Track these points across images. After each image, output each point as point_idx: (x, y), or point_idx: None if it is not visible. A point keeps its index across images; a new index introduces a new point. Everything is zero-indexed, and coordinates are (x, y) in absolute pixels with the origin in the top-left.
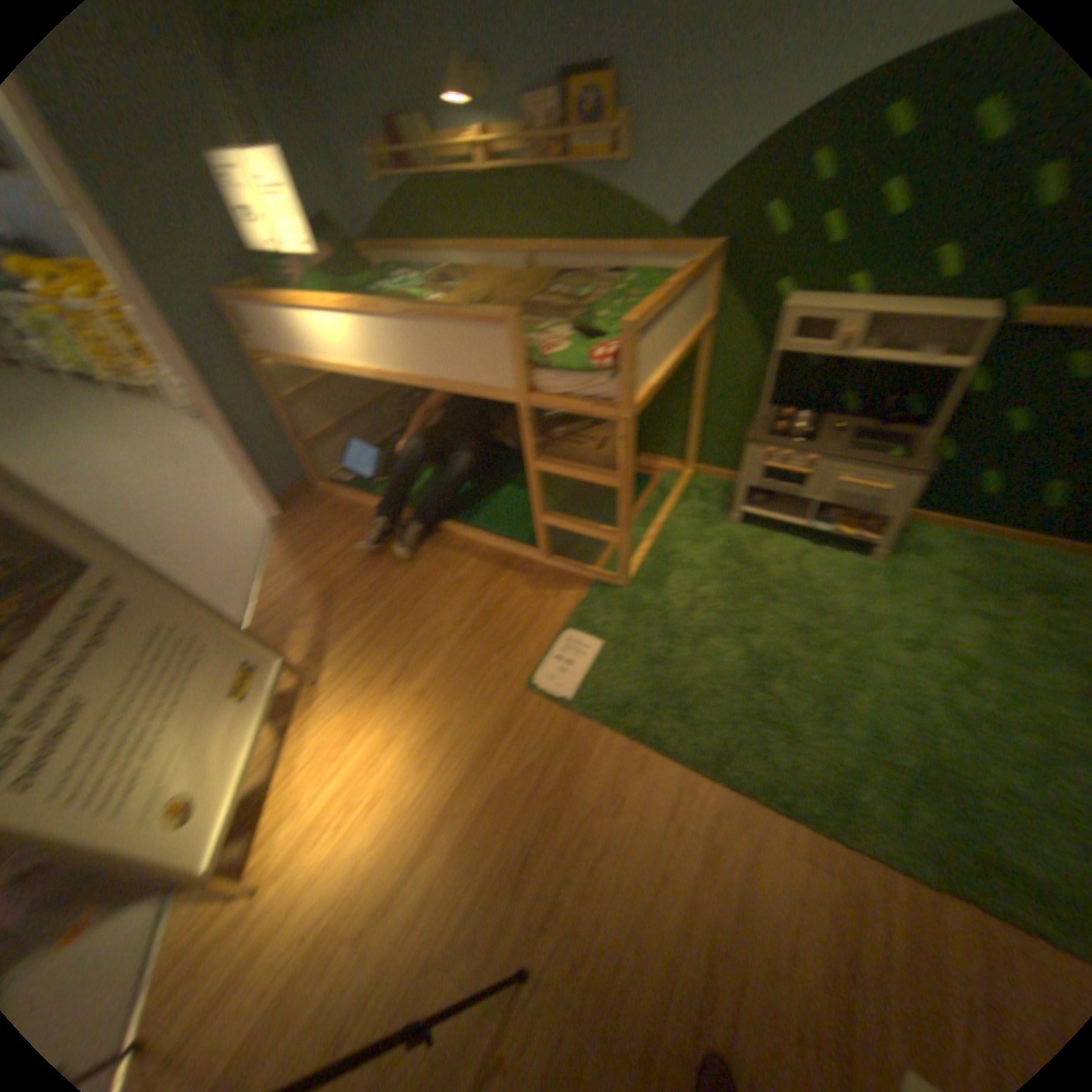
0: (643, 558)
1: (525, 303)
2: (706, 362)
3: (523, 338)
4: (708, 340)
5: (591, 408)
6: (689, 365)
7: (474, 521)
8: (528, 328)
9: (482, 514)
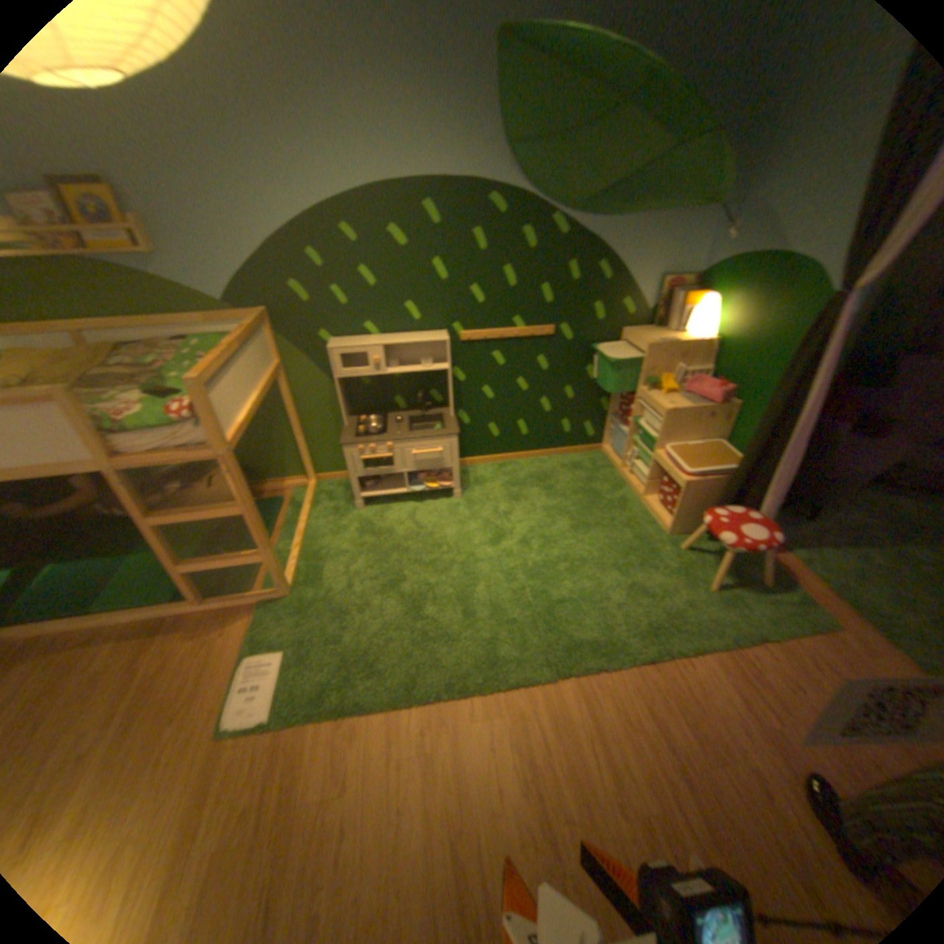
0: (295, 565)
1: (81, 378)
2: (289, 396)
3: (85, 410)
4: (284, 380)
5: (185, 455)
6: (277, 401)
7: (94, 607)
8: (90, 400)
9: (104, 595)
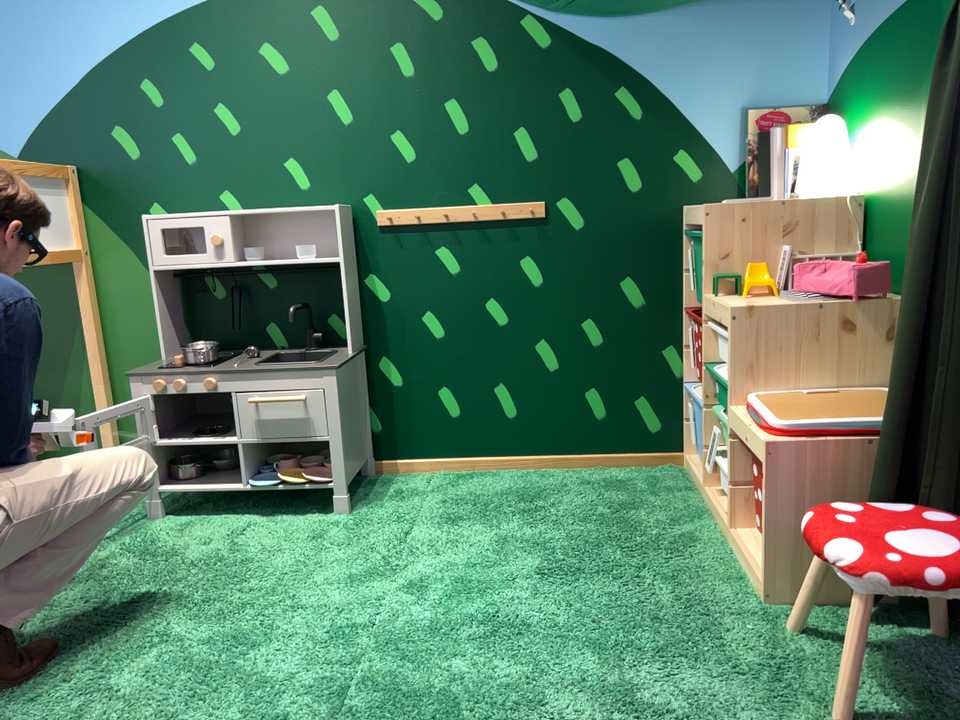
0: None
1: None
2: (89, 308)
3: None
4: (84, 280)
5: None
6: (76, 321)
7: None
8: None
9: None
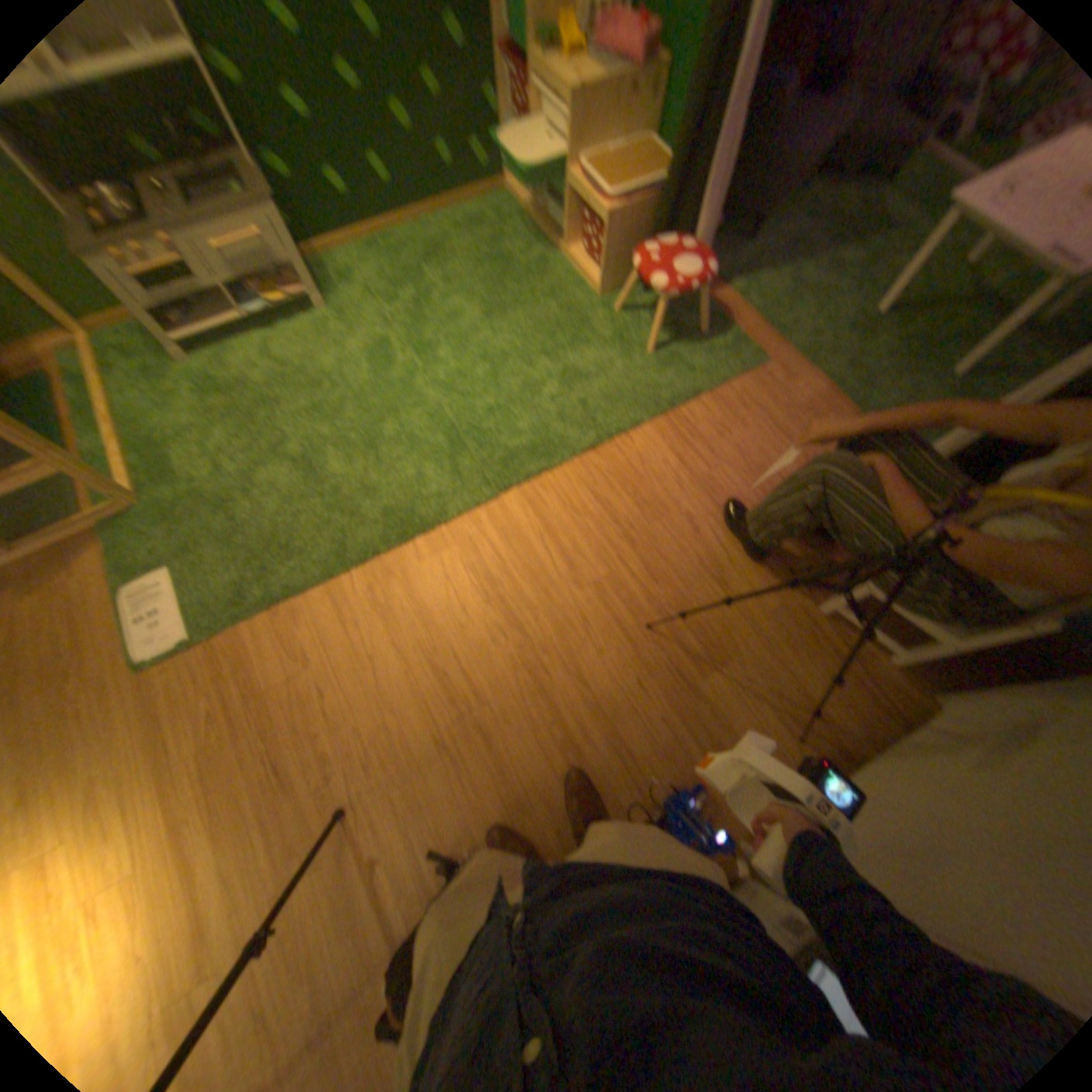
0: (125, 465)
1: None
2: None
3: None
4: None
5: None
6: None
7: None
8: None
9: None
